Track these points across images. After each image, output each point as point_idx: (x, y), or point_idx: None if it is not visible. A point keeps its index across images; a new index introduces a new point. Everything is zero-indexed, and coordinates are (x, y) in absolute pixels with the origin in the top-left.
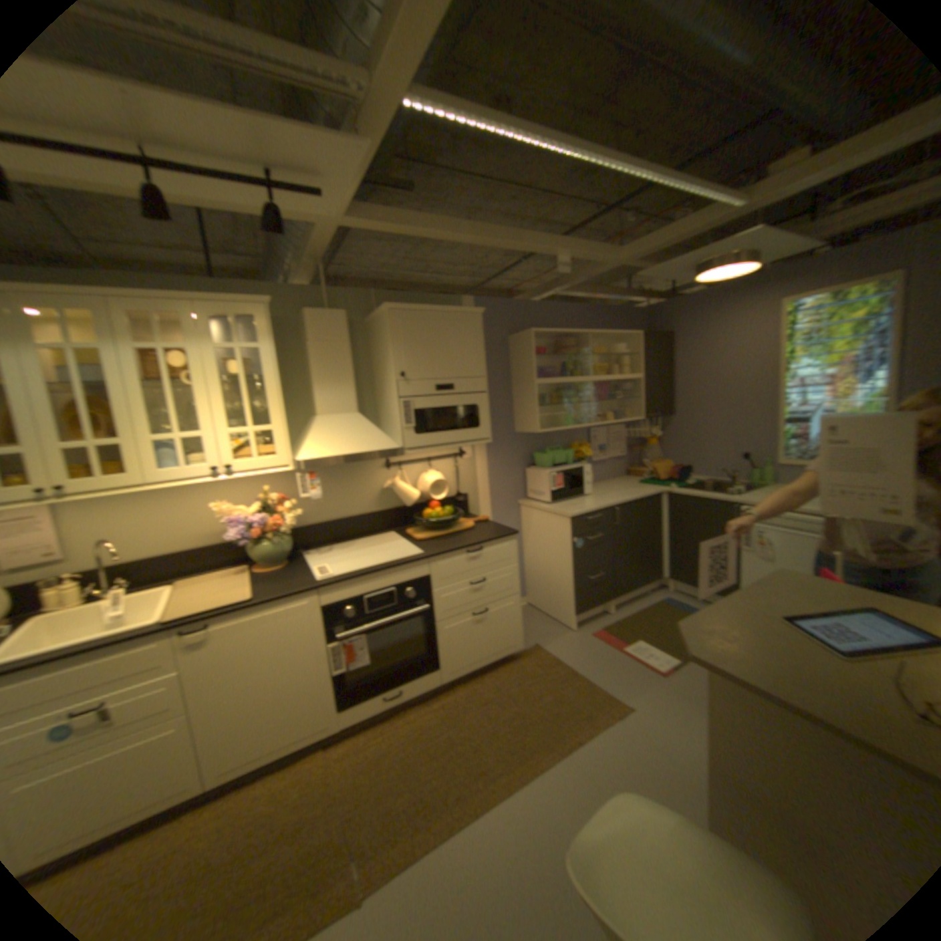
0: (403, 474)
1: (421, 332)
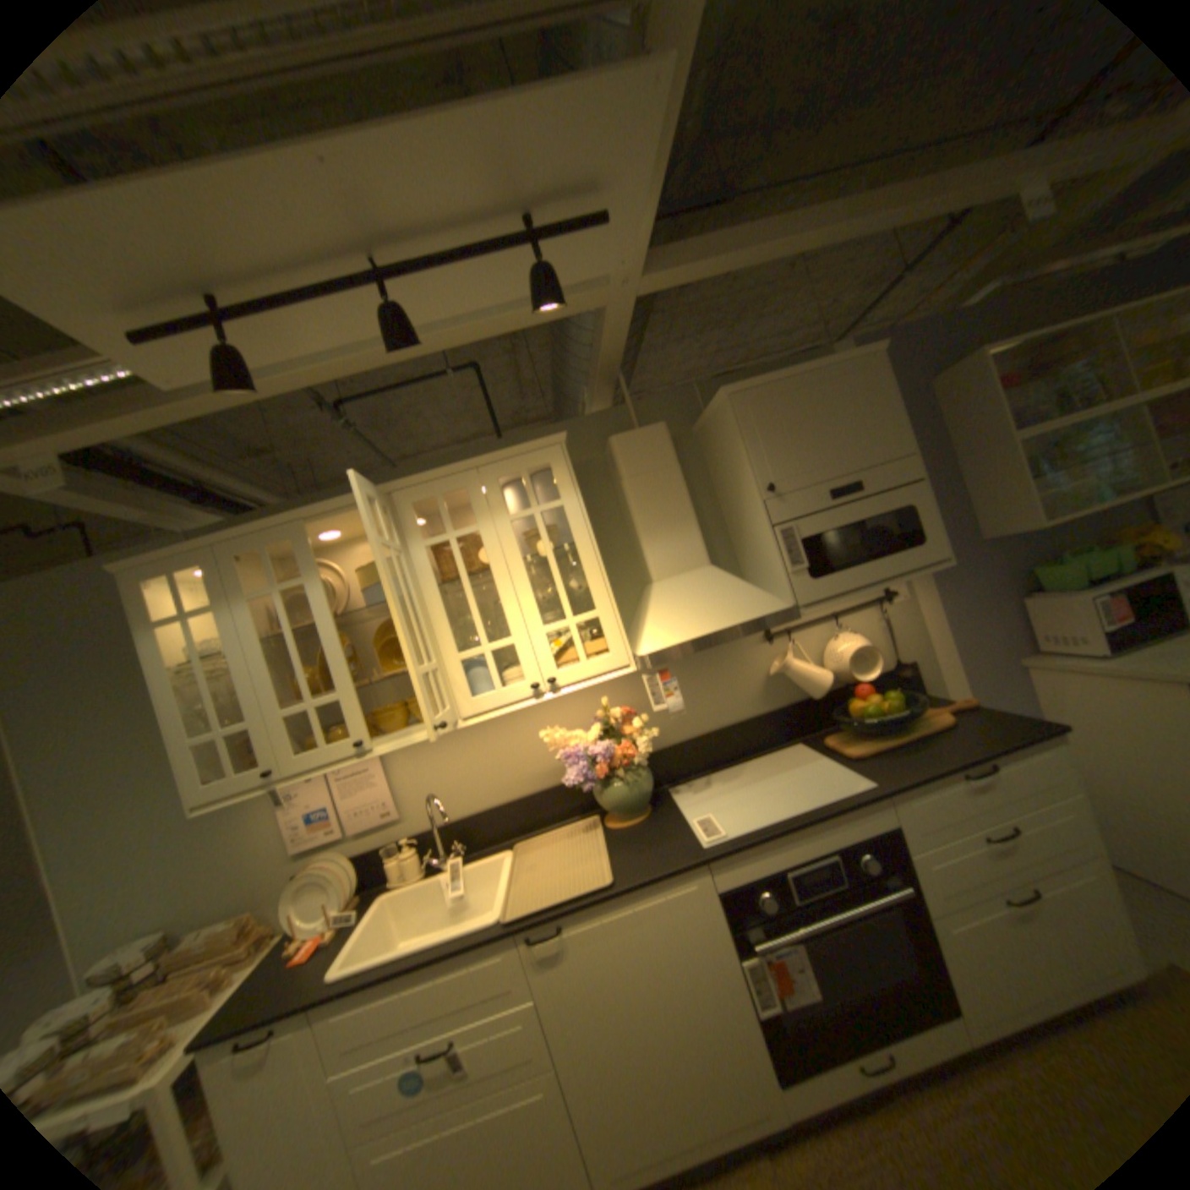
0: (793, 648)
1: (783, 414)
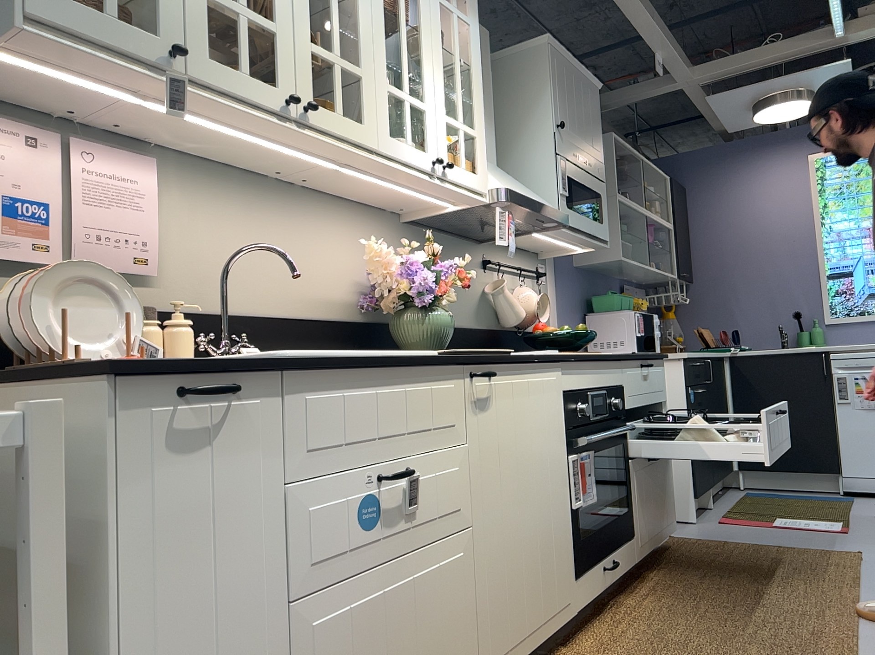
0: (504, 278)
1: (567, 84)
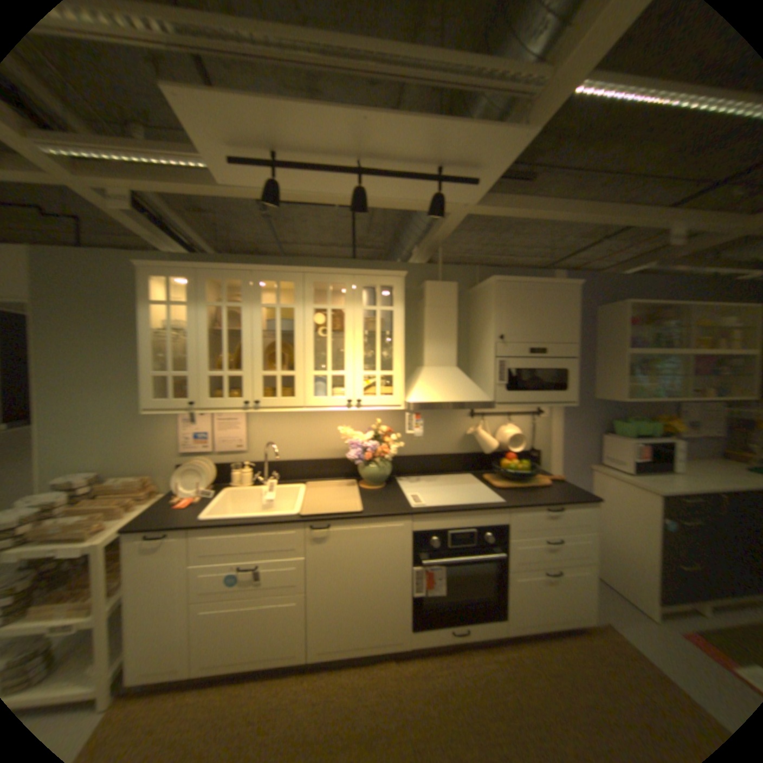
0: (482, 423)
1: (519, 300)
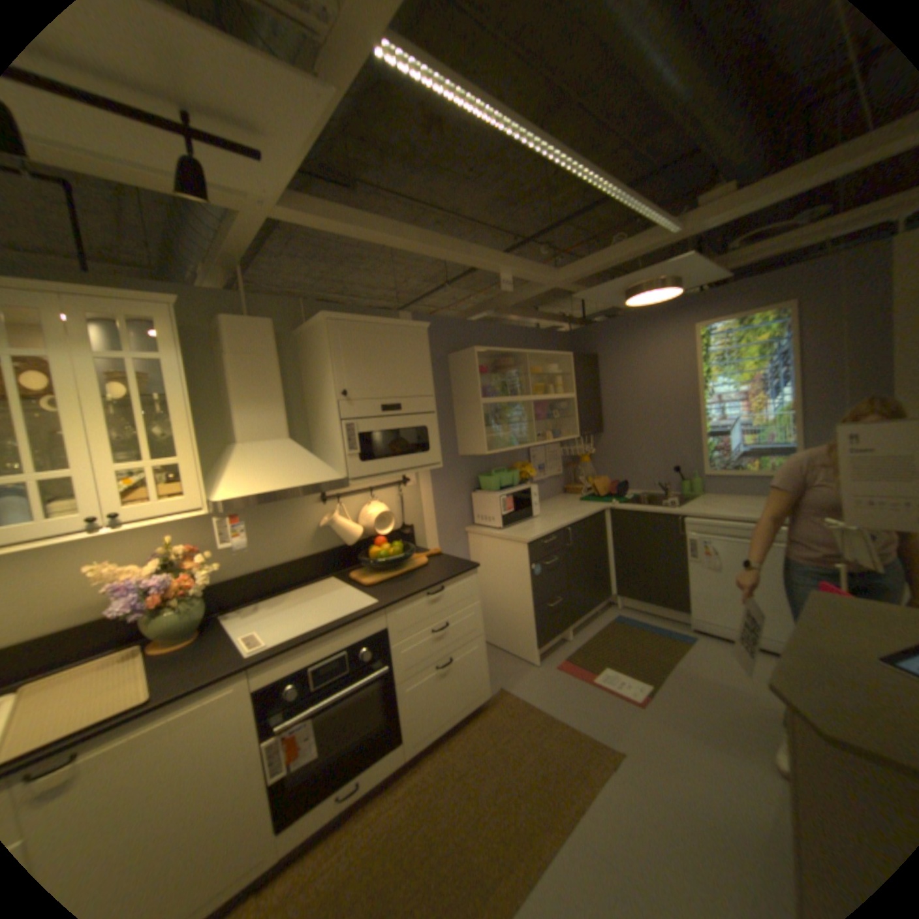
0: (341, 507)
1: (362, 345)
